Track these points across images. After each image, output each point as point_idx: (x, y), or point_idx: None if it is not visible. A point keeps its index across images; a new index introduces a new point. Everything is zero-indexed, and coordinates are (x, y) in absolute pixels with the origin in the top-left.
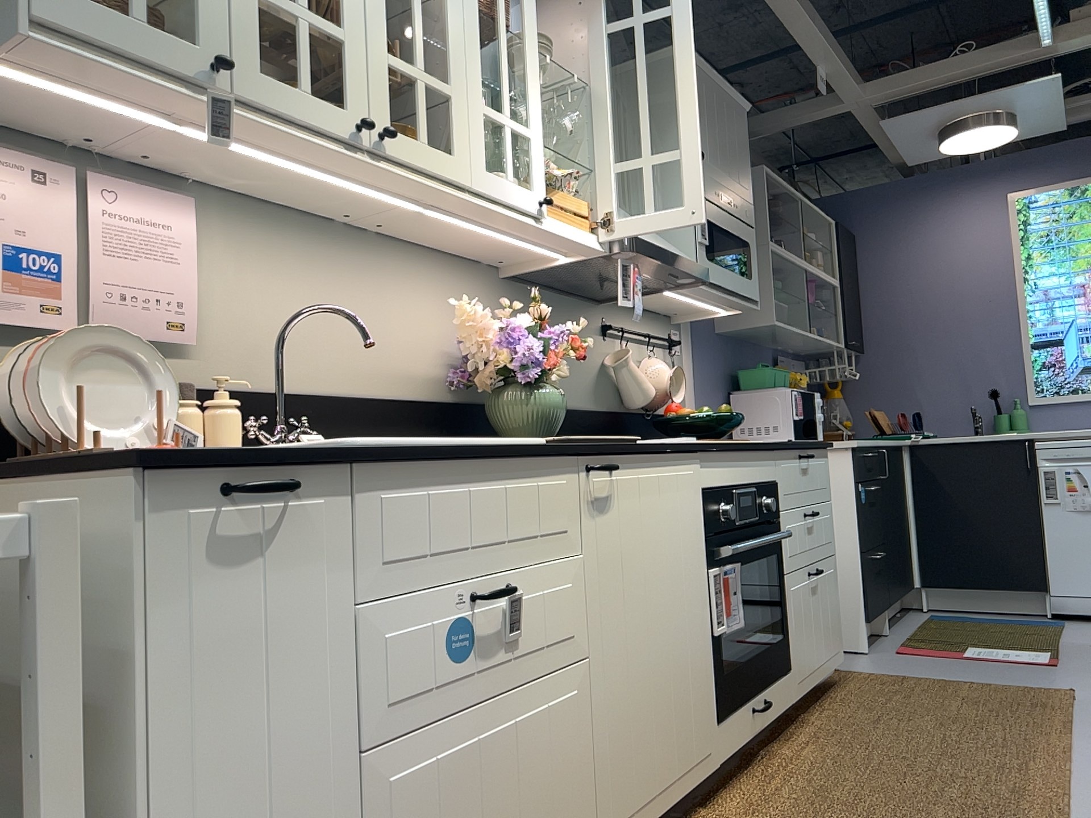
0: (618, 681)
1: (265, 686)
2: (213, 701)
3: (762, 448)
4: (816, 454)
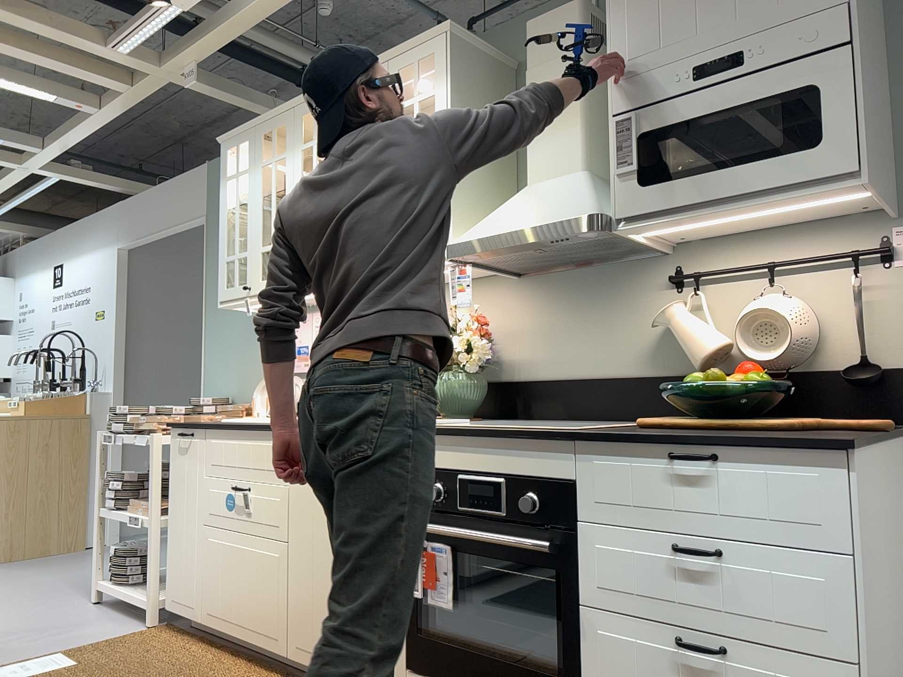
0: (304, 568)
1: (186, 491)
2: (178, 489)
3: (514, 437)
4: (753, 456)
